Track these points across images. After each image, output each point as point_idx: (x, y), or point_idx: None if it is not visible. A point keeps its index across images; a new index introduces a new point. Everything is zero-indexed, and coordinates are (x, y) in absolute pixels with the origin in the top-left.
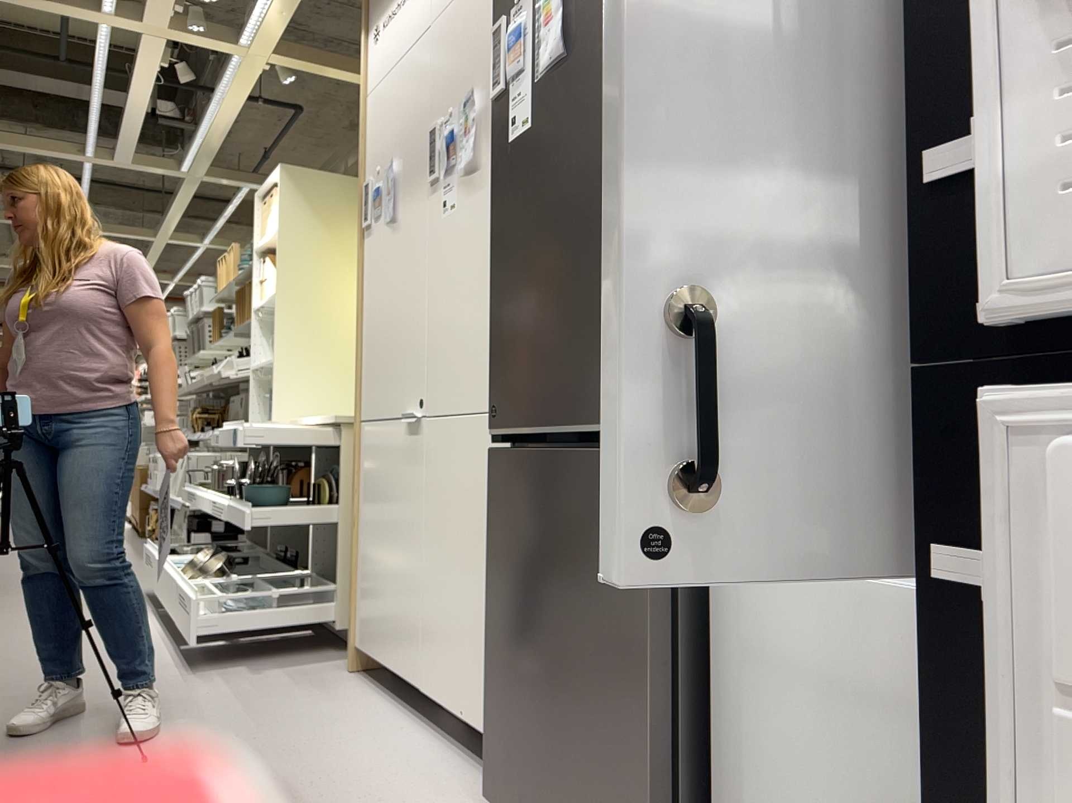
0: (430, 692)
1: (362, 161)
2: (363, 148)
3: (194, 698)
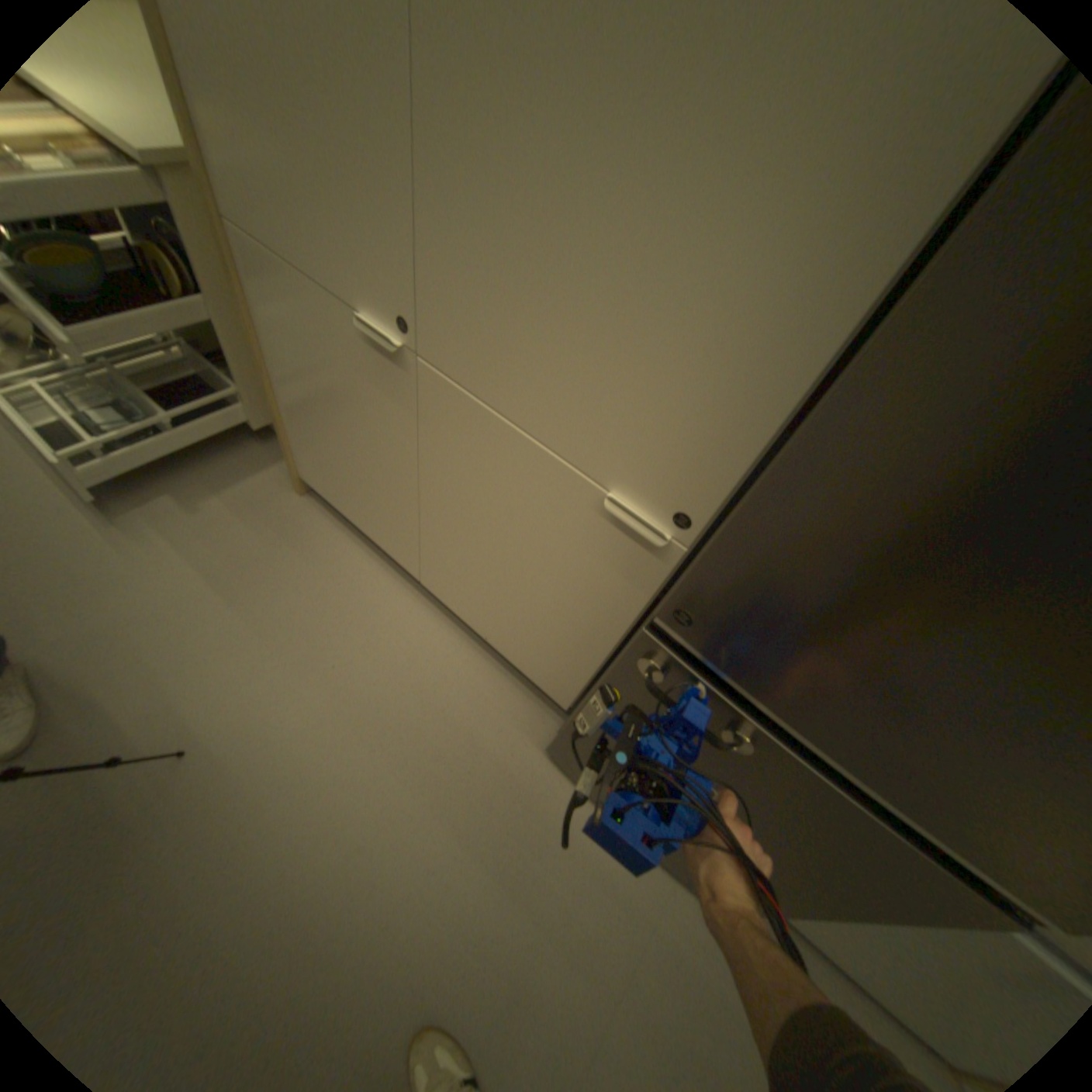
0: (435, 592)
1: None
2: None
3: (147, 584)
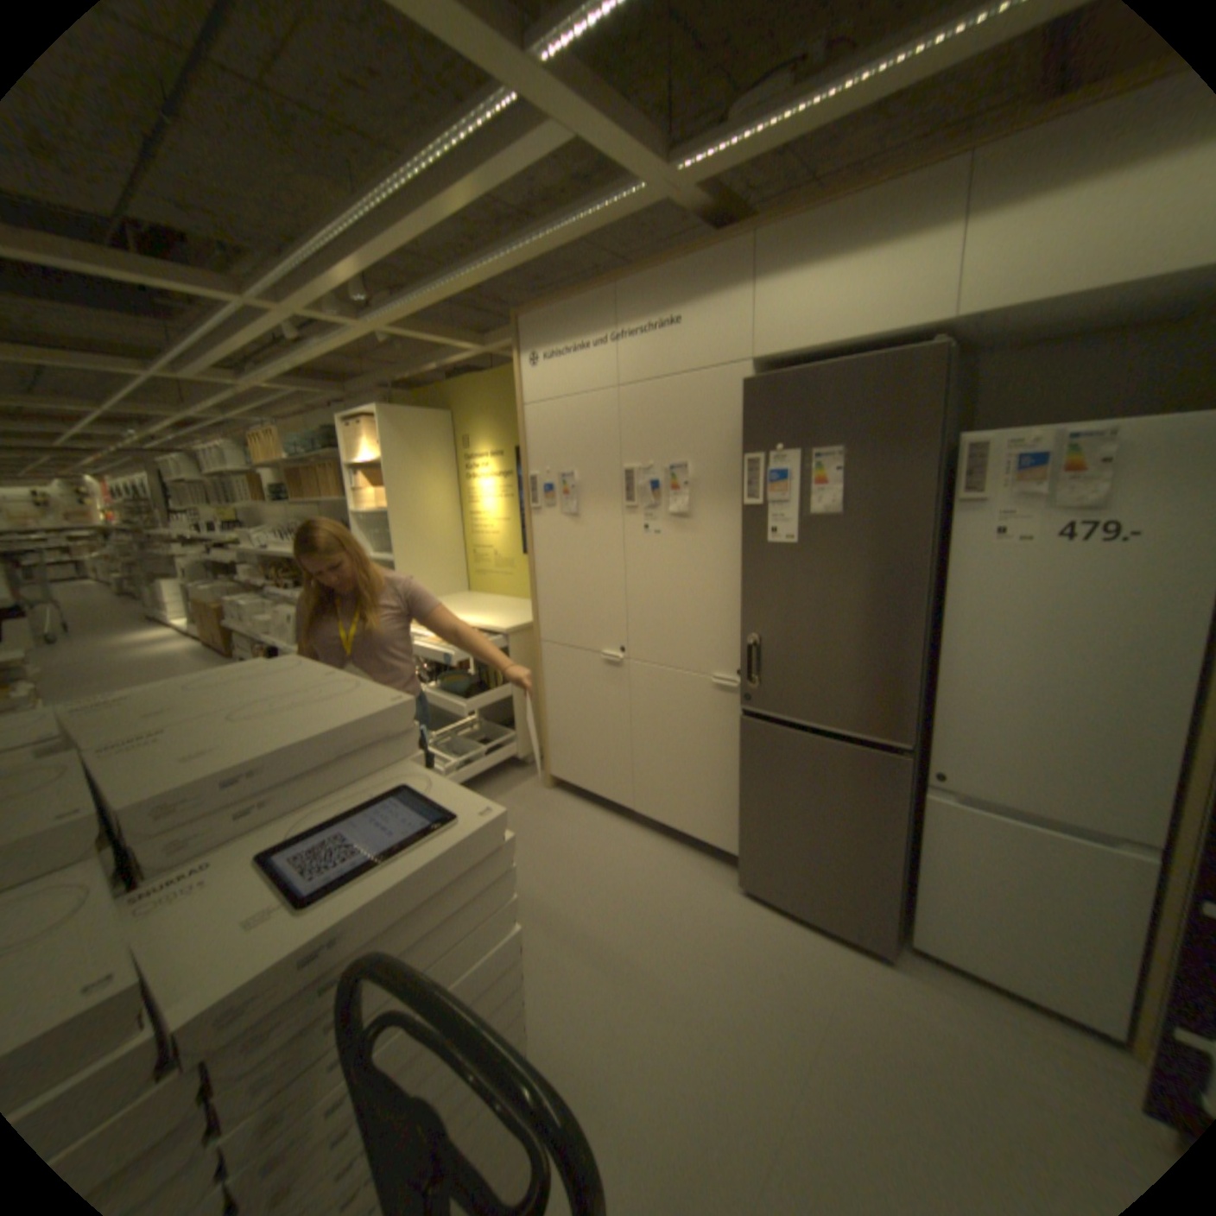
0: (644, 813)
1: (525, 456)
2: (524, 446)
3: None
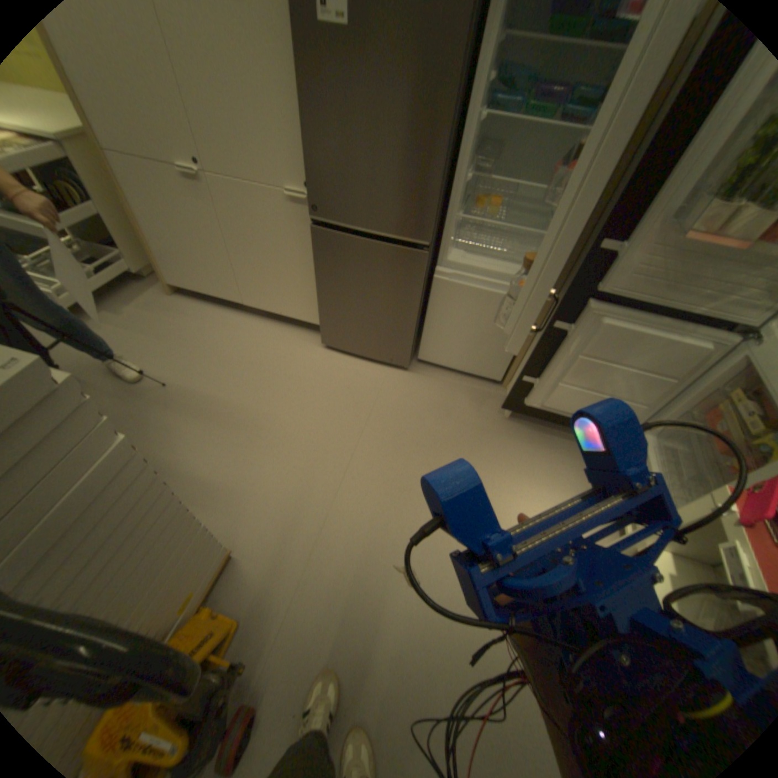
0: (251, 305)
1: None
2: None
3: (114, 342)
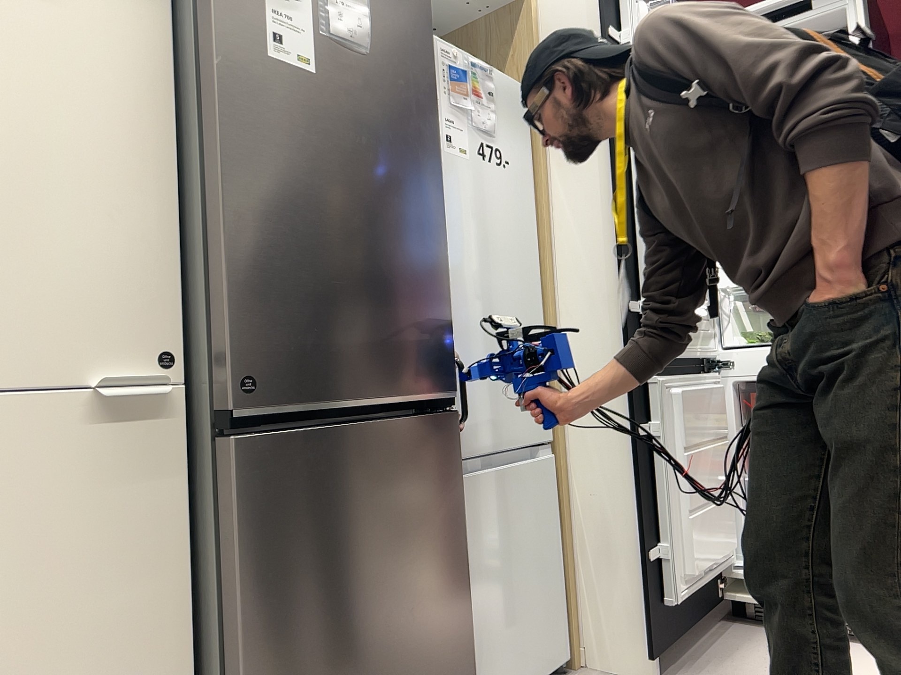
0: None
1: None
2: None
3: None
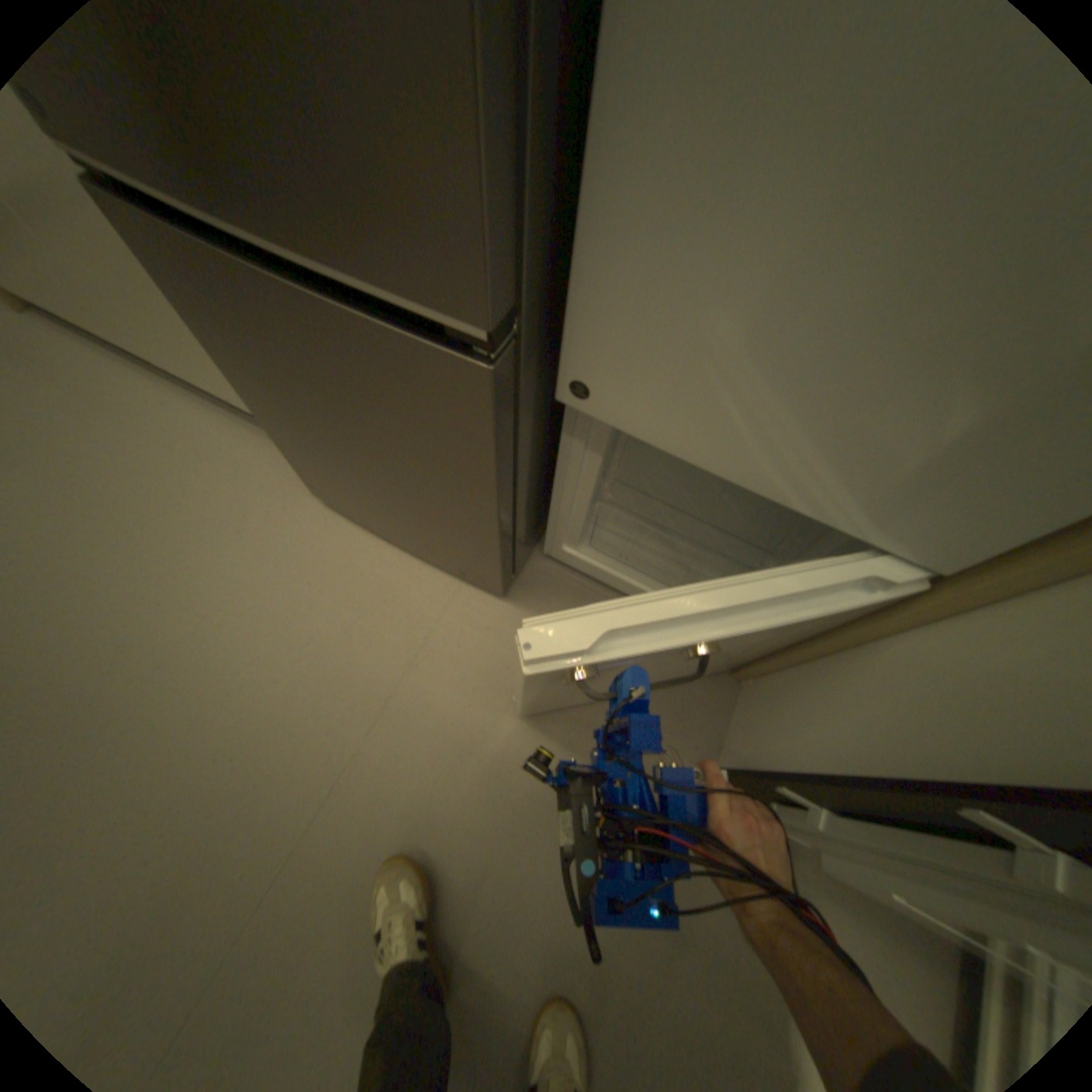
0: (164, 366)
1: None
2: None
3: None
